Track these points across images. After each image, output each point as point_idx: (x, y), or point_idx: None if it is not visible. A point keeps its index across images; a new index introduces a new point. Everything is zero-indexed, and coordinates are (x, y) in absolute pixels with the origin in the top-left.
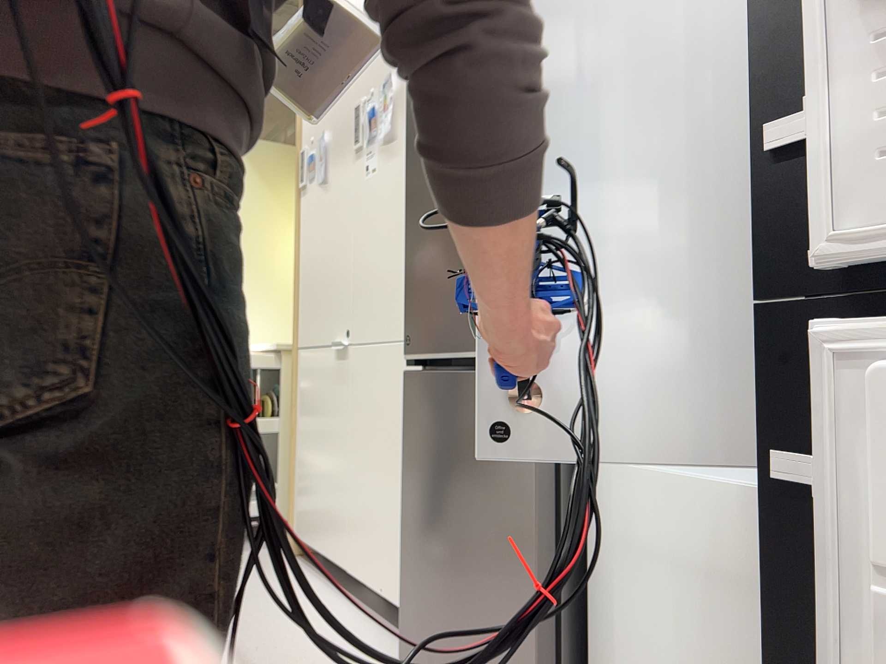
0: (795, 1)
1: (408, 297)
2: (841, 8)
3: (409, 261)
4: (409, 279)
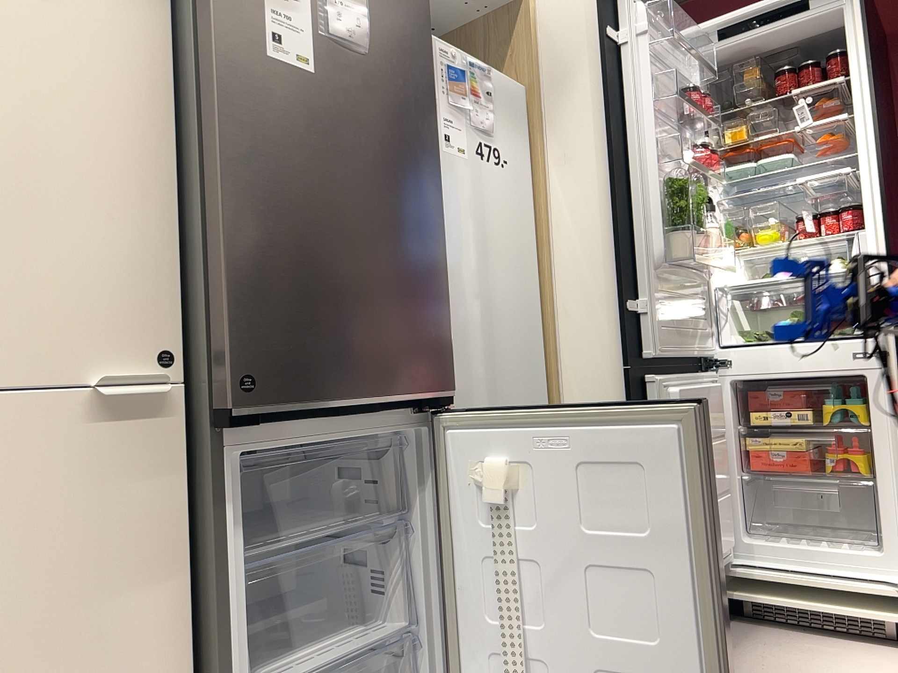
0: (626, 256)
1: (239, 314)
2: (650, 273)
3: (236, 255)
4: (238, 285)
